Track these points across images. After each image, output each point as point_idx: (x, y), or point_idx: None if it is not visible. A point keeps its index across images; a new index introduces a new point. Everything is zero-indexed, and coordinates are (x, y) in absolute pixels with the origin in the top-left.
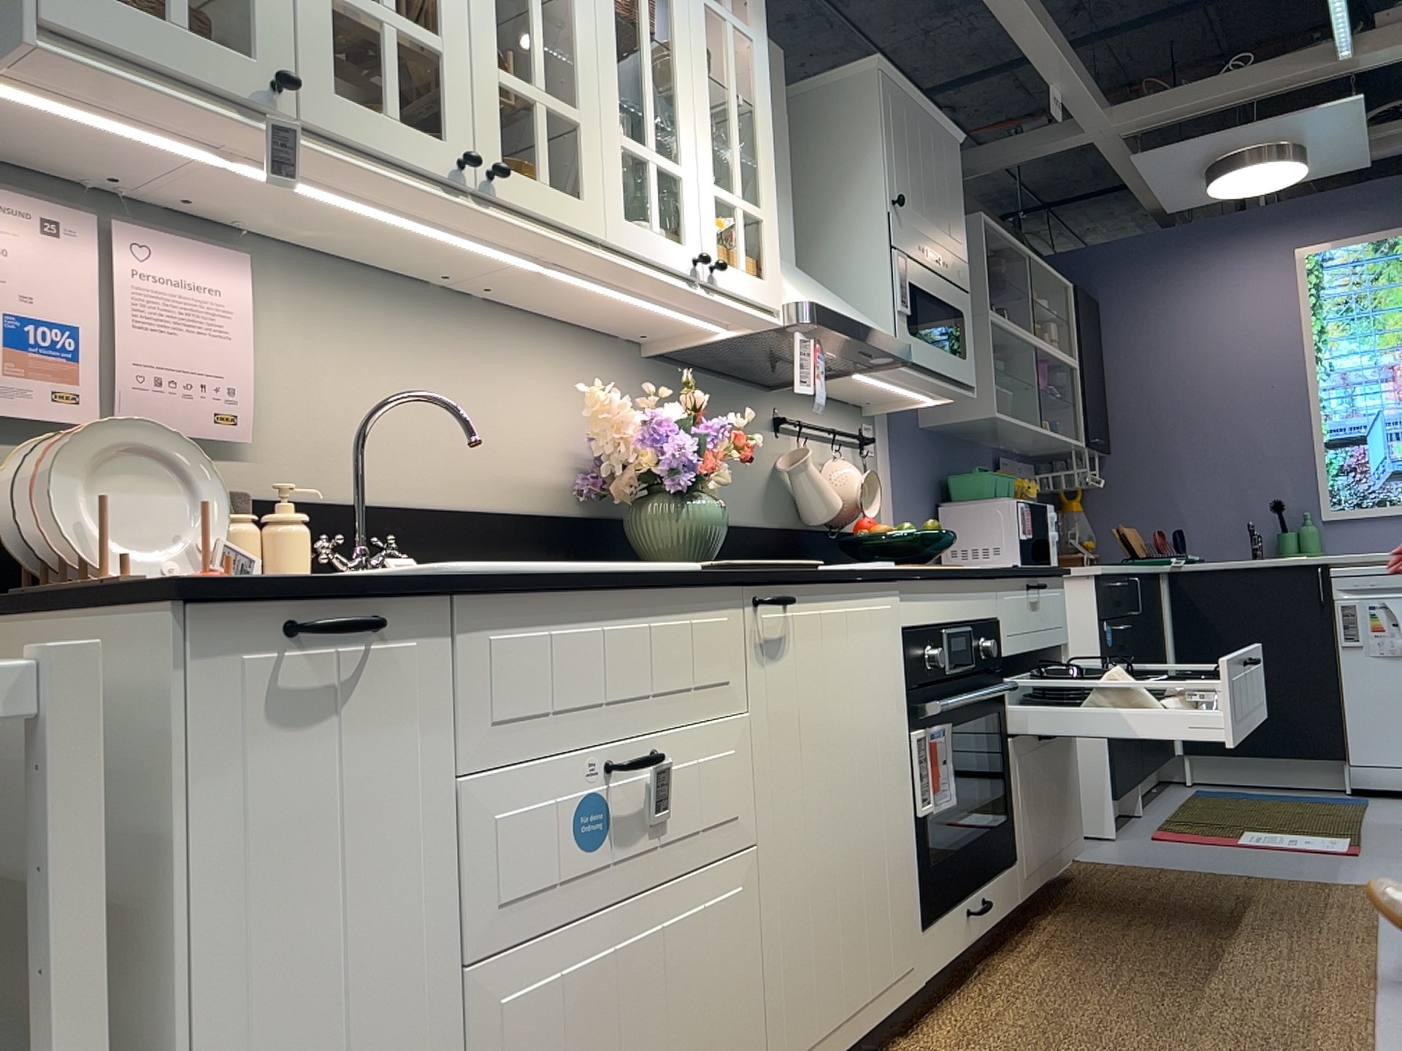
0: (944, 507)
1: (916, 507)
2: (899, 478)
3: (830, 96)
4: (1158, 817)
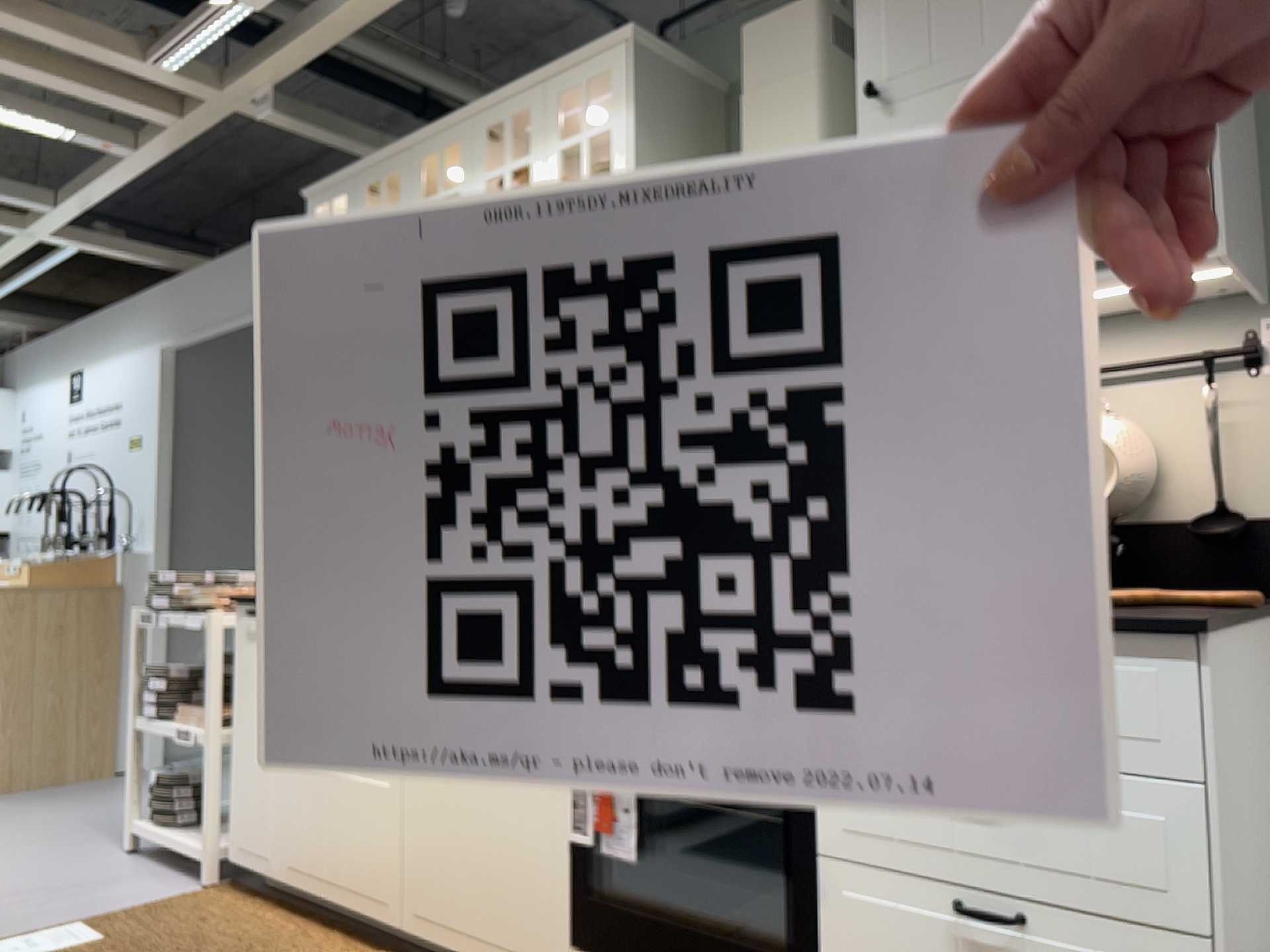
0: None
1: None
2: None
3: None
4: None
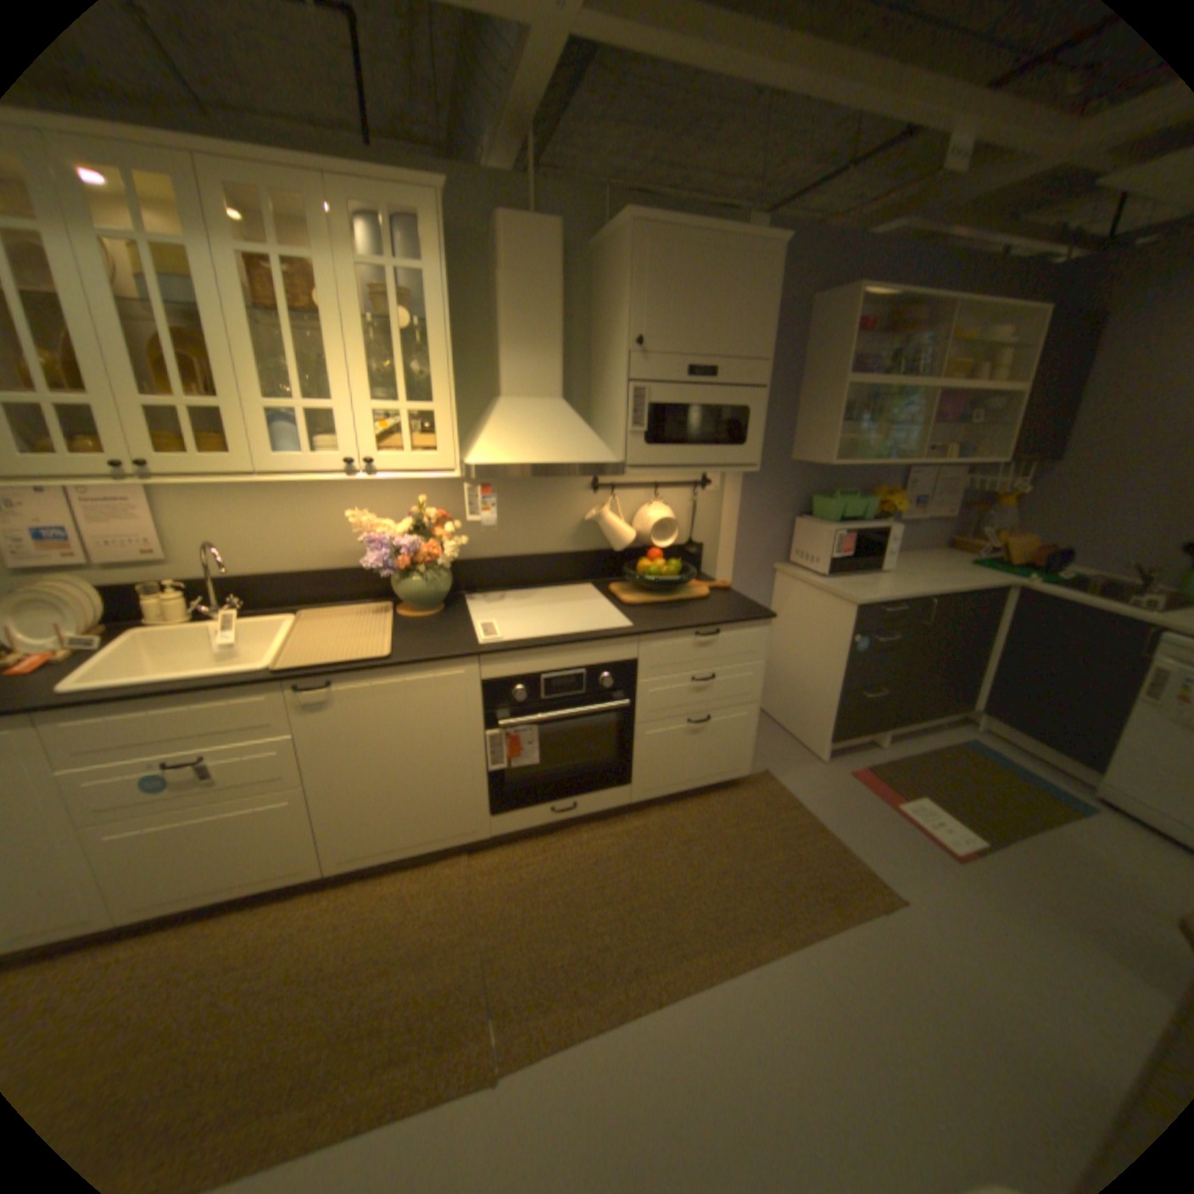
0: (805, 516)
1: (766, 520)
2: (745, 502)
3: (615, 241)
4: (892, 757)
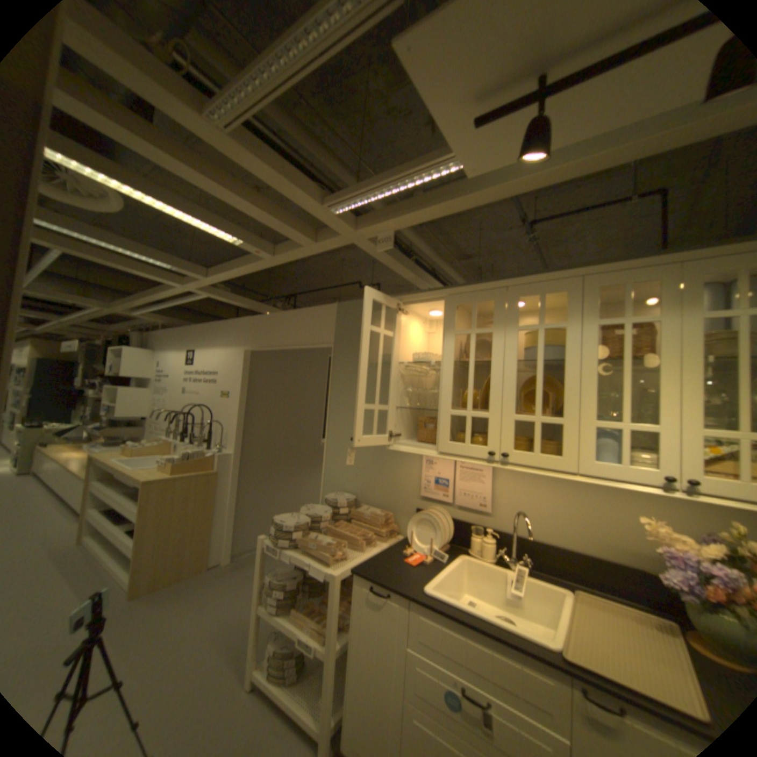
0: None
1: None
2: None
3: None
4: None
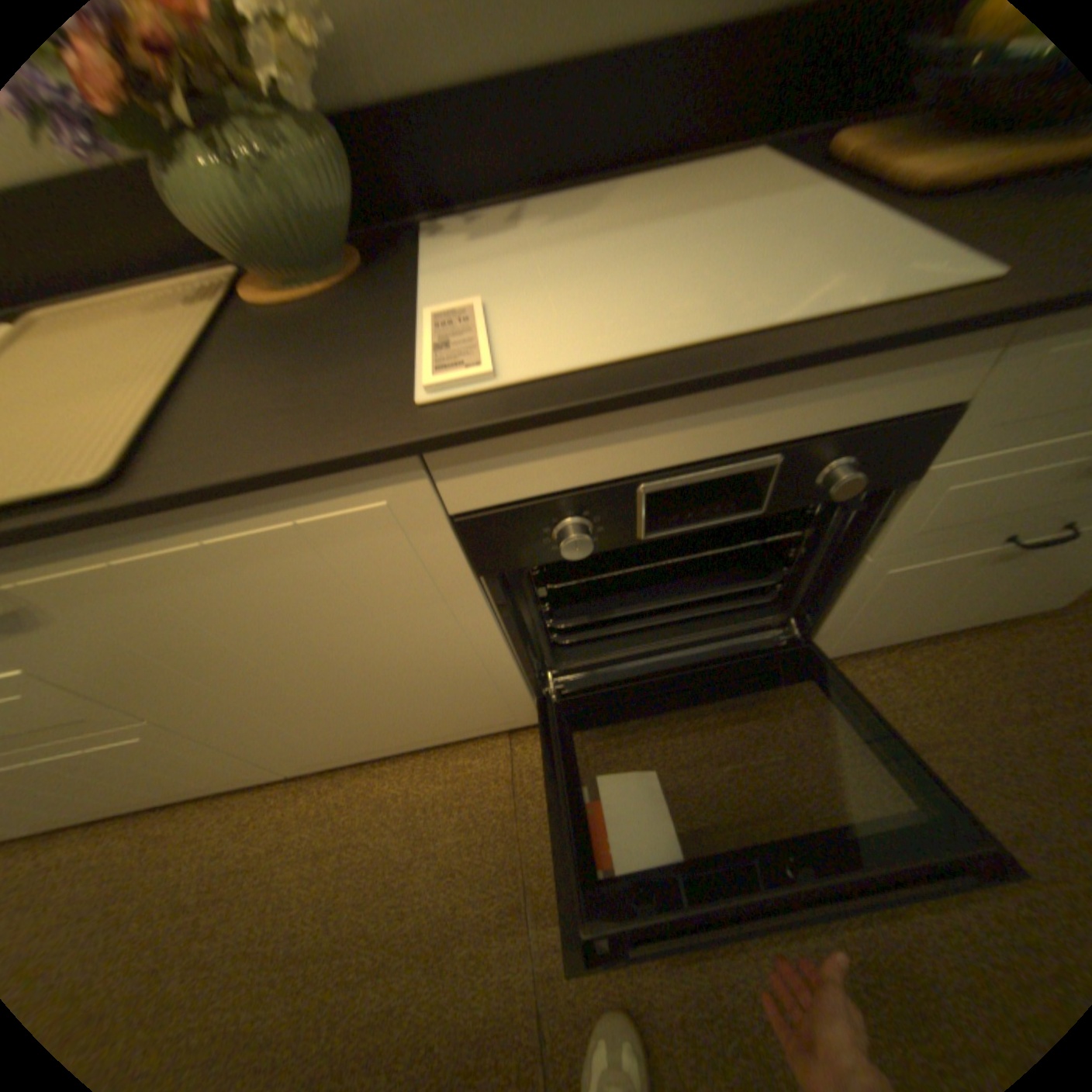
0: None
1: None
2: None
3: None
4: None
